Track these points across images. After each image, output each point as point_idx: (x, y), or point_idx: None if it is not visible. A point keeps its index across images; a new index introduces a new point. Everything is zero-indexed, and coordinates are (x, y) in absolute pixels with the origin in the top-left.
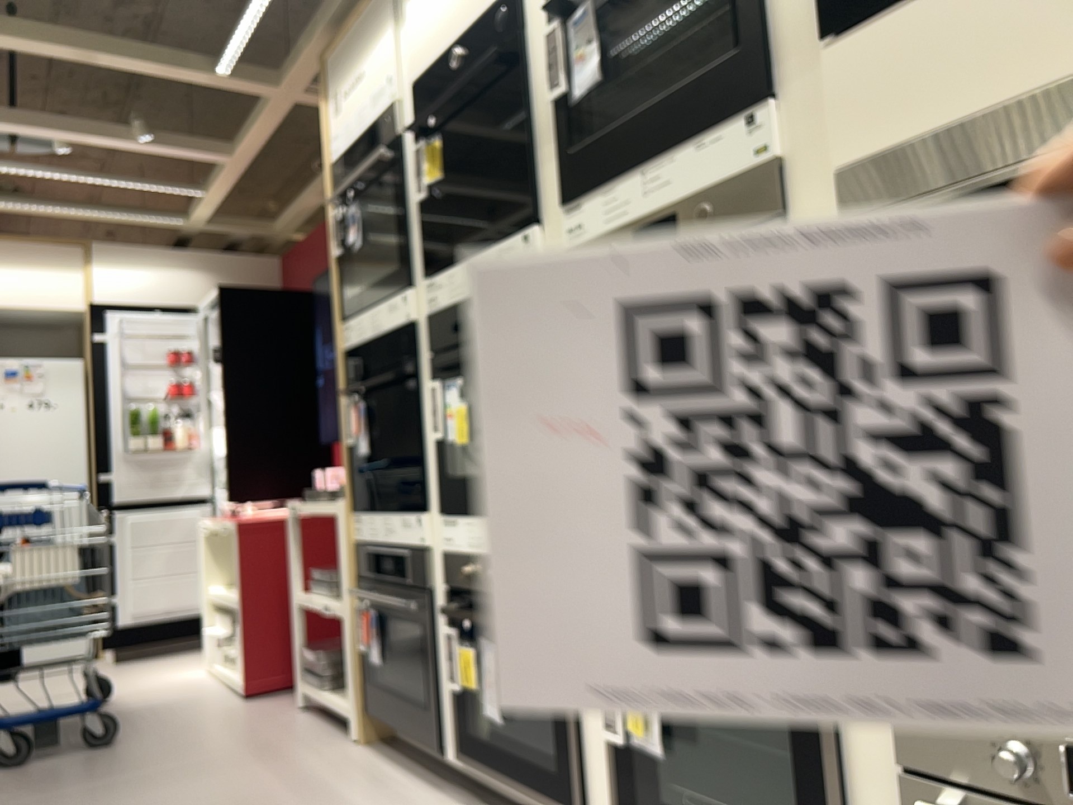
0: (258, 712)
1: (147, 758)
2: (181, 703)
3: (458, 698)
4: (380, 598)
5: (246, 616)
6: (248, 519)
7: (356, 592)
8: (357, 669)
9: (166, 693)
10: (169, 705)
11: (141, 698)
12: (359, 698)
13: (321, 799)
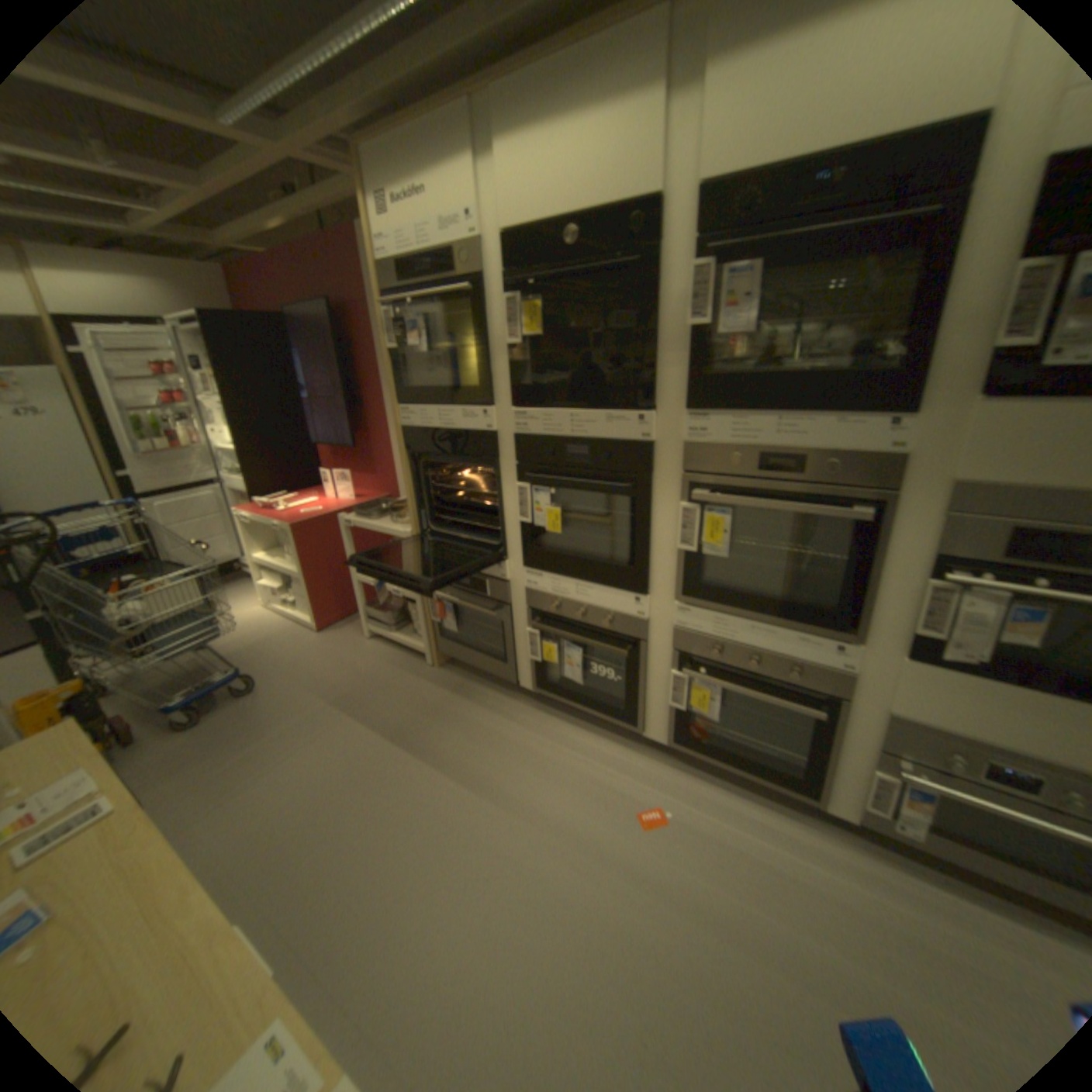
0: (338, 647)
1: (291, 702)
2: (269, 645)
3: (535, 664)
4: (454, 598)
5: (307, 586)
6: (296, 524)
7: (433, 594)
8: (430, 631)
9: (248, 635)
10: (261, 648)
11: (232, 643)
12: (432, 646)
13: (447, 720)
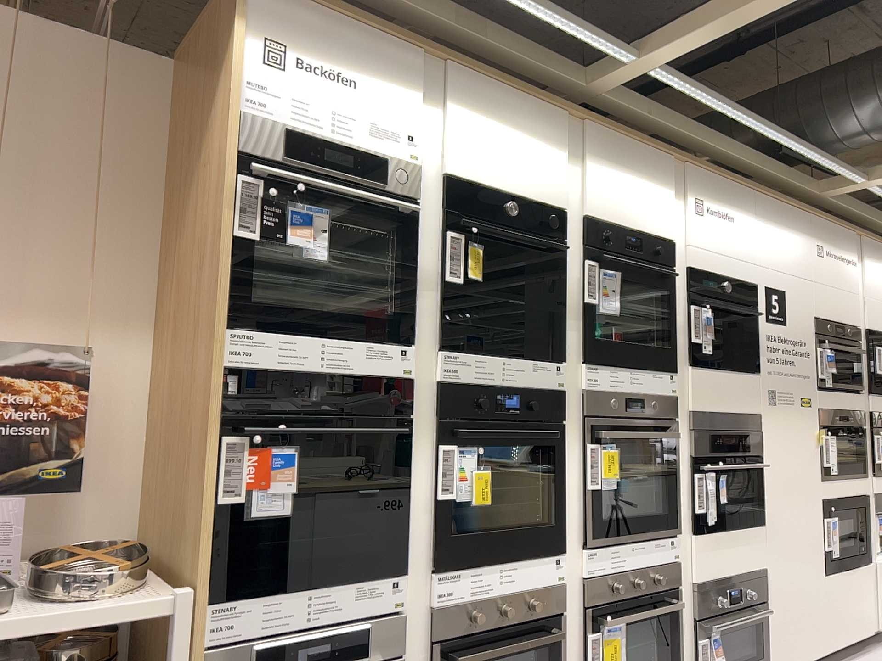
0: None
1: None
2: None
3: None
4: None
5: None
6: None
7: None
8: None
9: None
10: None
11: None
12: None
13: None
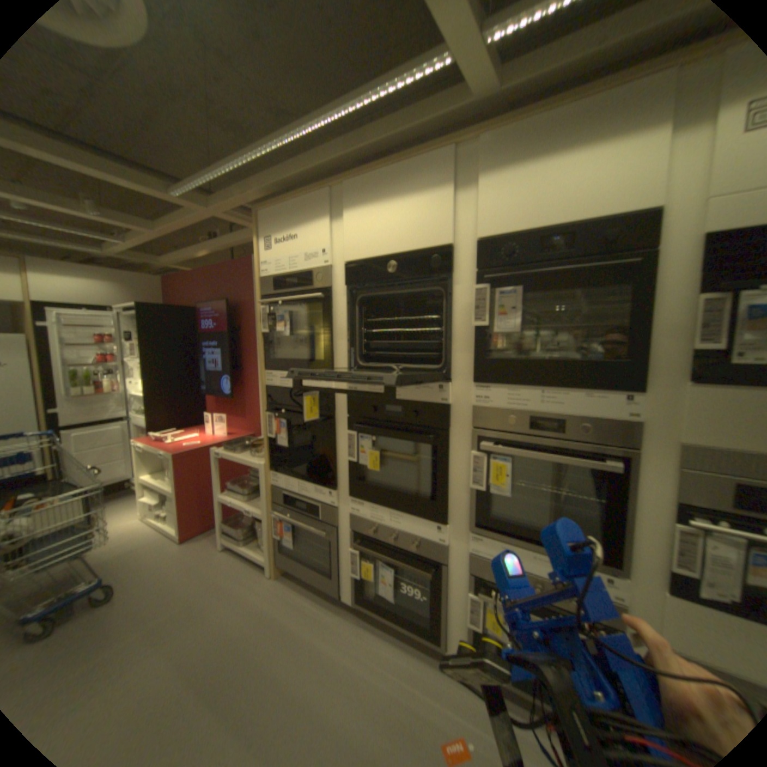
0: (194, 558)
1: (143, 611)
2: (137, 555)
3: (355, 581)
4: (293, 520)
5: (178, 505)
6: (178, 454)
7: (277, 516)
8: (271, 547)
9: (122, 545)
10: (130, 557)
11: (106, 552)
12: (272, 560)
13: (276, 634)
